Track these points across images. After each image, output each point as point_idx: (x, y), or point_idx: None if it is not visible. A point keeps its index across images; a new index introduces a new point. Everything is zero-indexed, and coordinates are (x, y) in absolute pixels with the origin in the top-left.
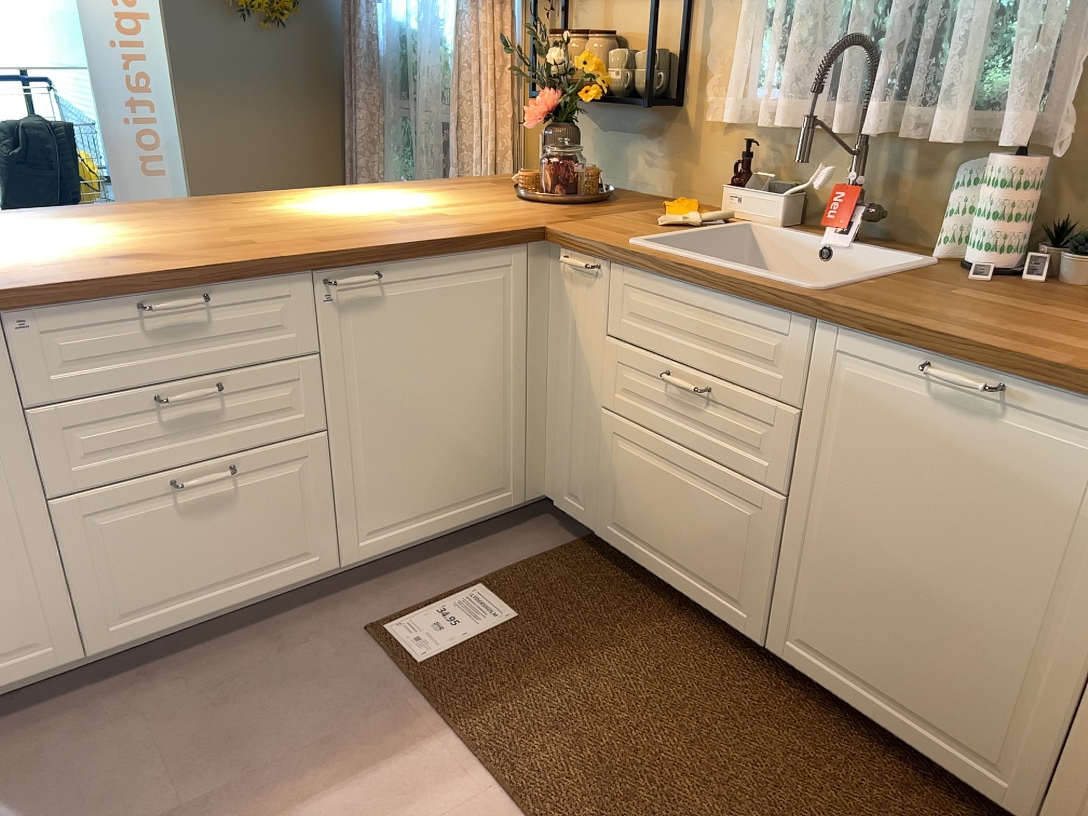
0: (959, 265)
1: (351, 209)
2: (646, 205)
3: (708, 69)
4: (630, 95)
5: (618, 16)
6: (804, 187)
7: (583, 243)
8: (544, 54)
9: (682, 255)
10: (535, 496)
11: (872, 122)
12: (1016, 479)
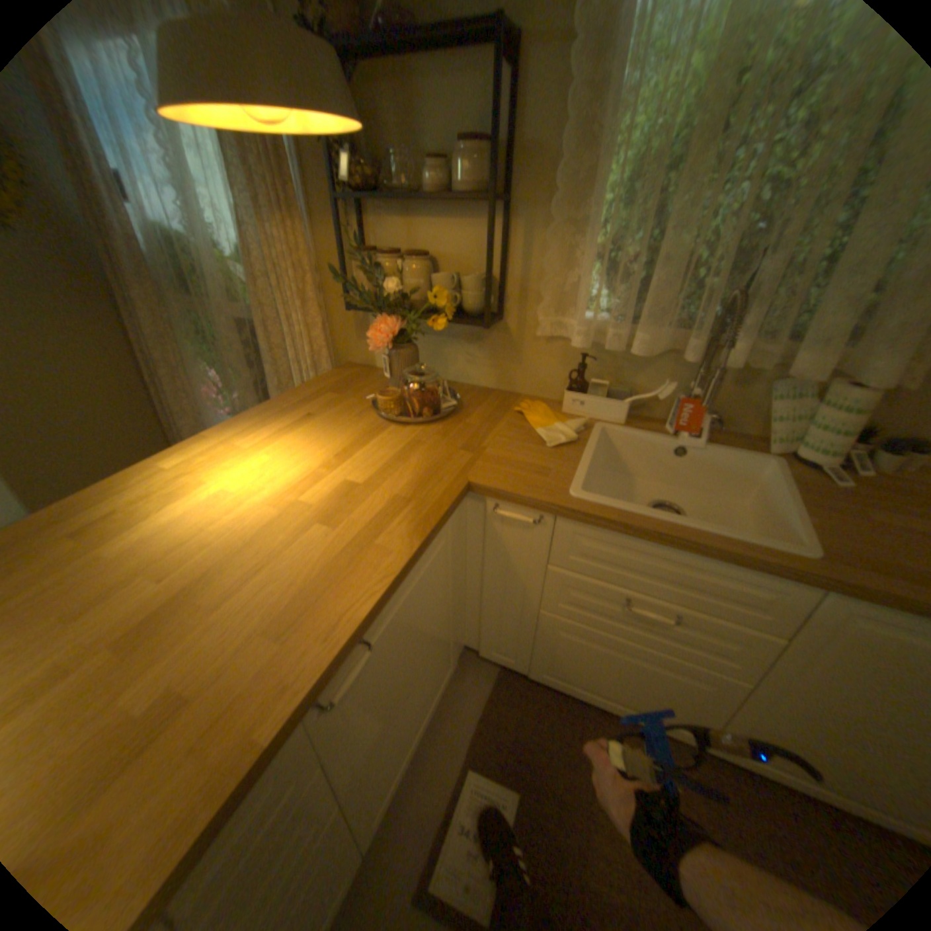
0: (804, 460)
1: (242, 502)
2: (494, 405)
3: (532, 288)
4: (457, 308)
5: (426, 232)
6: (651, 394)
7: (526, 500)
8: (374, 277)
9: (648, 515)
10: (462, 652)
11: (741, 354)
12: None
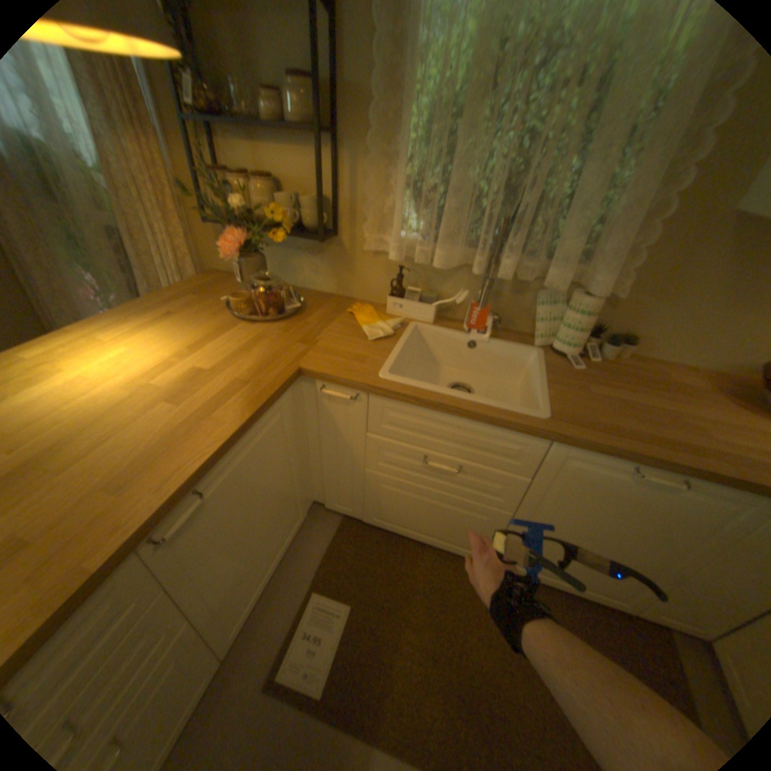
0: (555, 351)
1: (98, 386)
2: (331, 308)
3: (359, 211)
4: (298, 226)
5: (269, 158)
6: (450, 301)
7: (344, 382)
8: (221, 195)
9: (433, 391)
10: (310, 506)
11: (509, 270)
12: (680, 517)
